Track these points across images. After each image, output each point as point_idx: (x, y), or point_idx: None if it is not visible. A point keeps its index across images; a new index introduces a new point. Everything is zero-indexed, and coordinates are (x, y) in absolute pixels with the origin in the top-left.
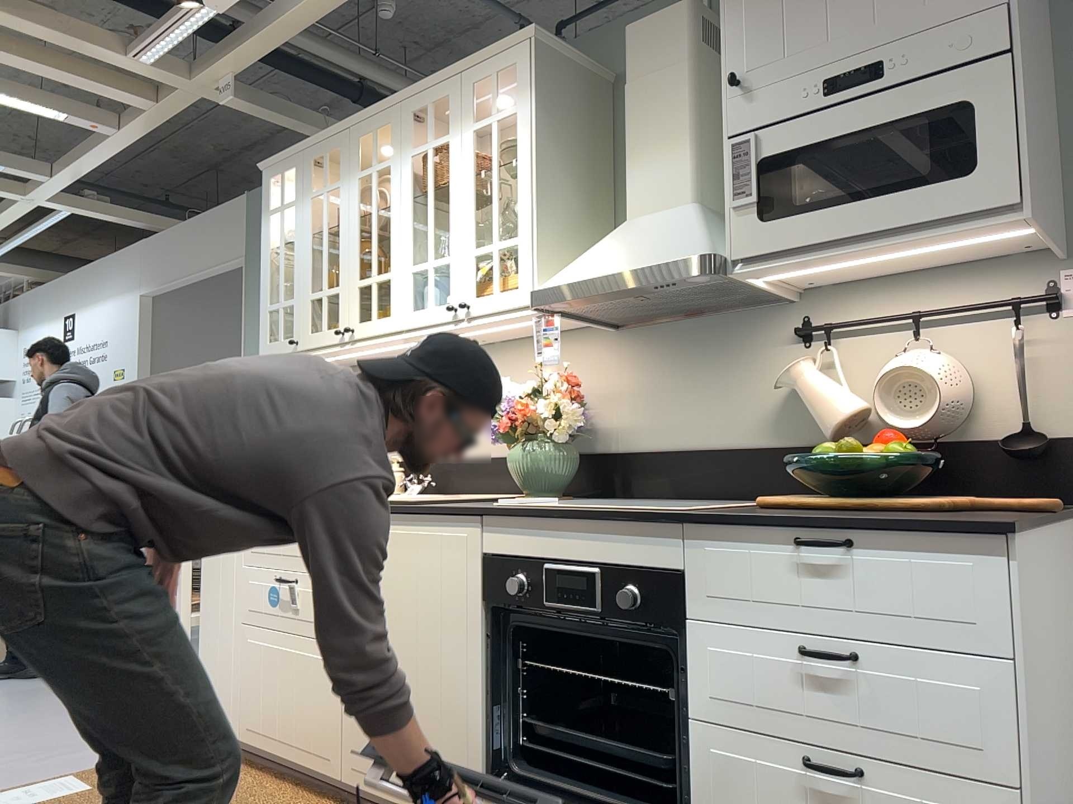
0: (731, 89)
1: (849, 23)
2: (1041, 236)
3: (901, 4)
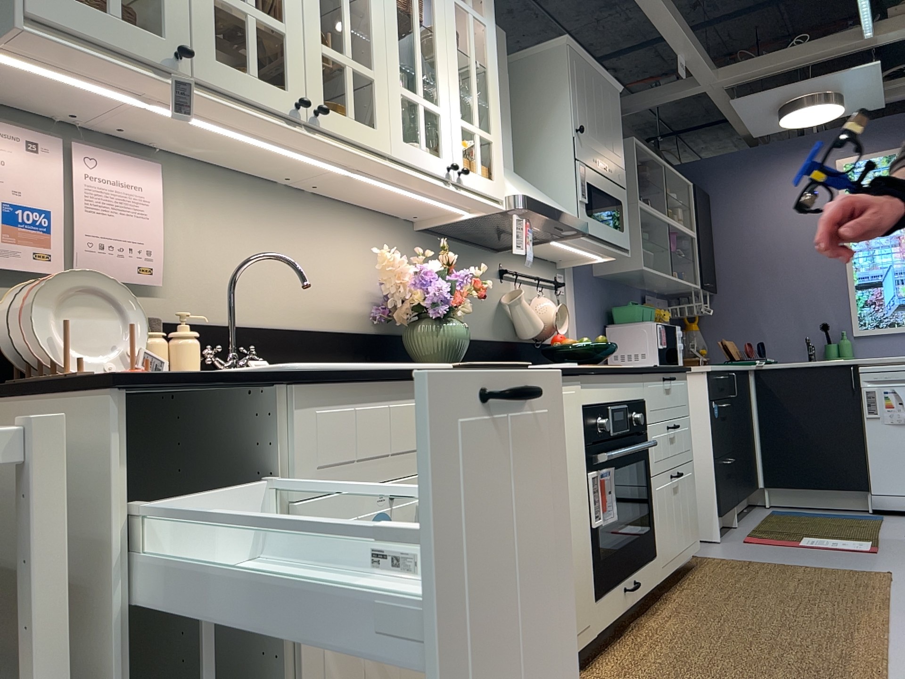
0: (576, 133)
1: (602, 139)
2: (596, 261)
3: (611, 146)
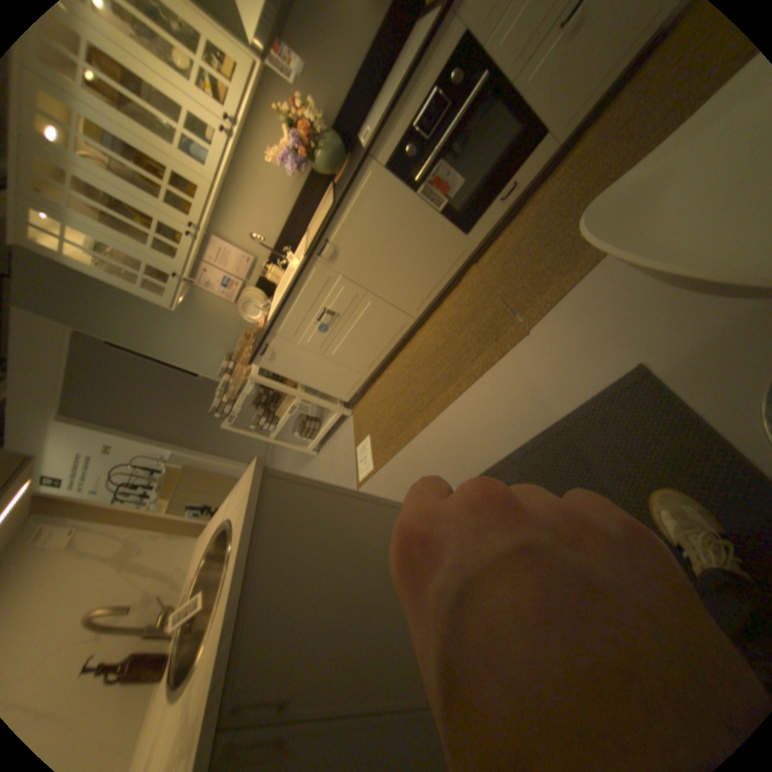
0: None
1: None
2: None
3: None
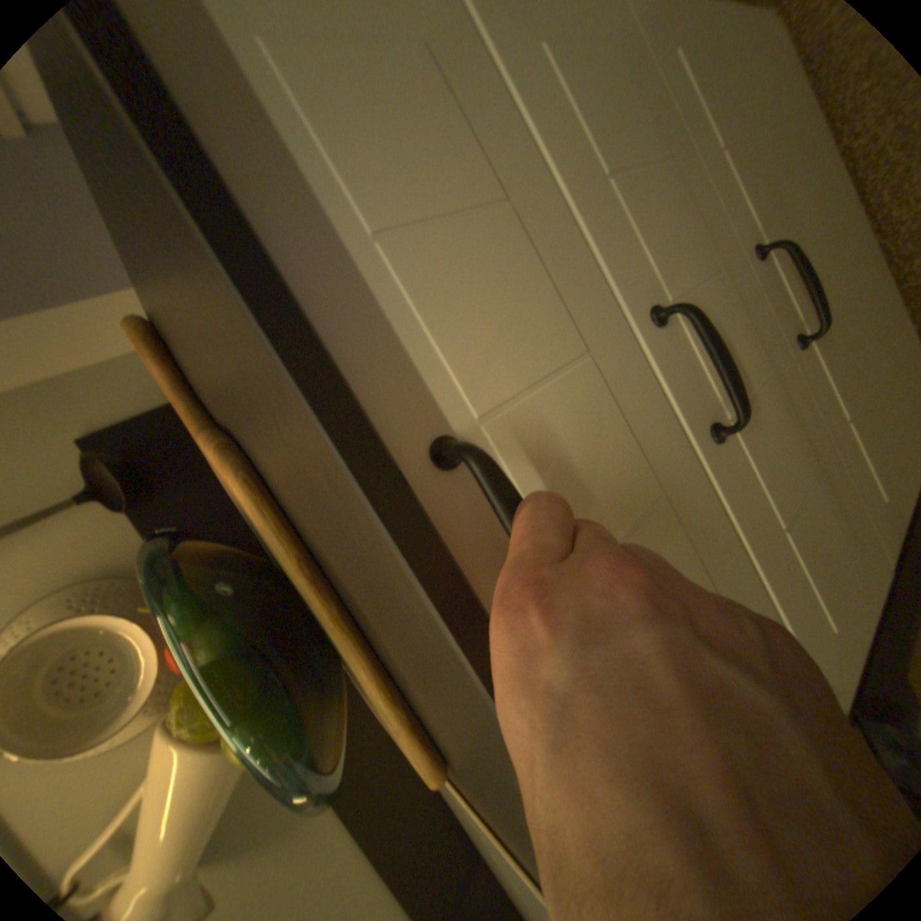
0: None
1: None
2: None
3: None
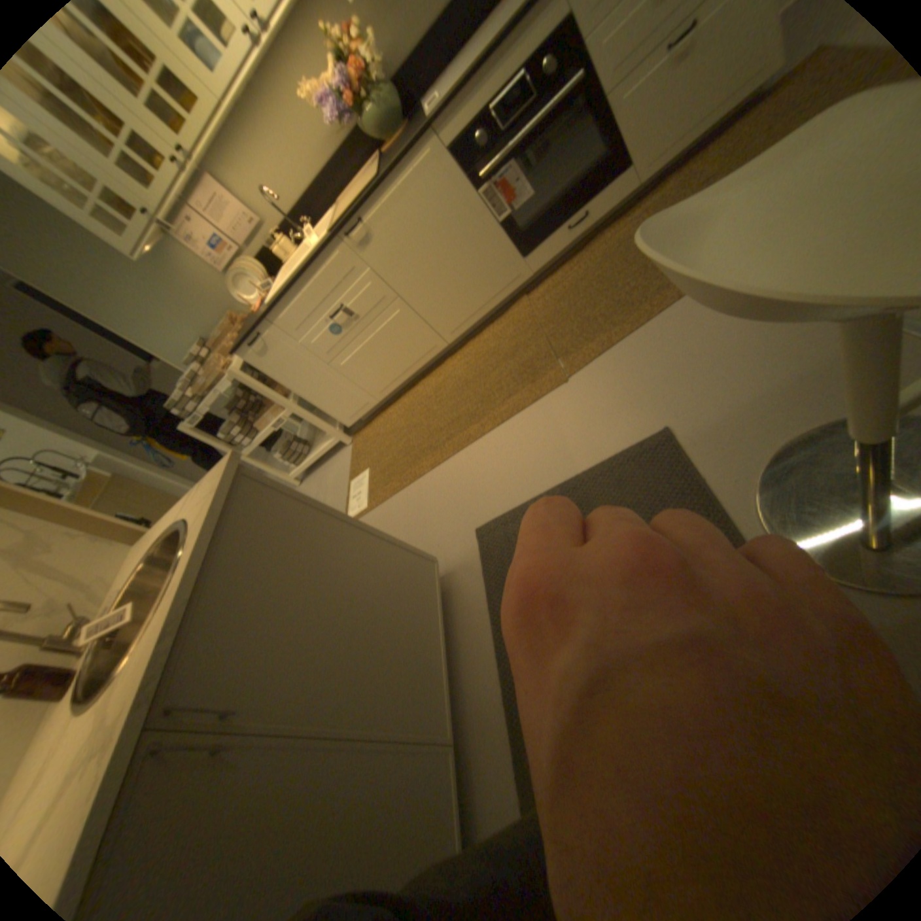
0: None
1: None
2: None
3: None
